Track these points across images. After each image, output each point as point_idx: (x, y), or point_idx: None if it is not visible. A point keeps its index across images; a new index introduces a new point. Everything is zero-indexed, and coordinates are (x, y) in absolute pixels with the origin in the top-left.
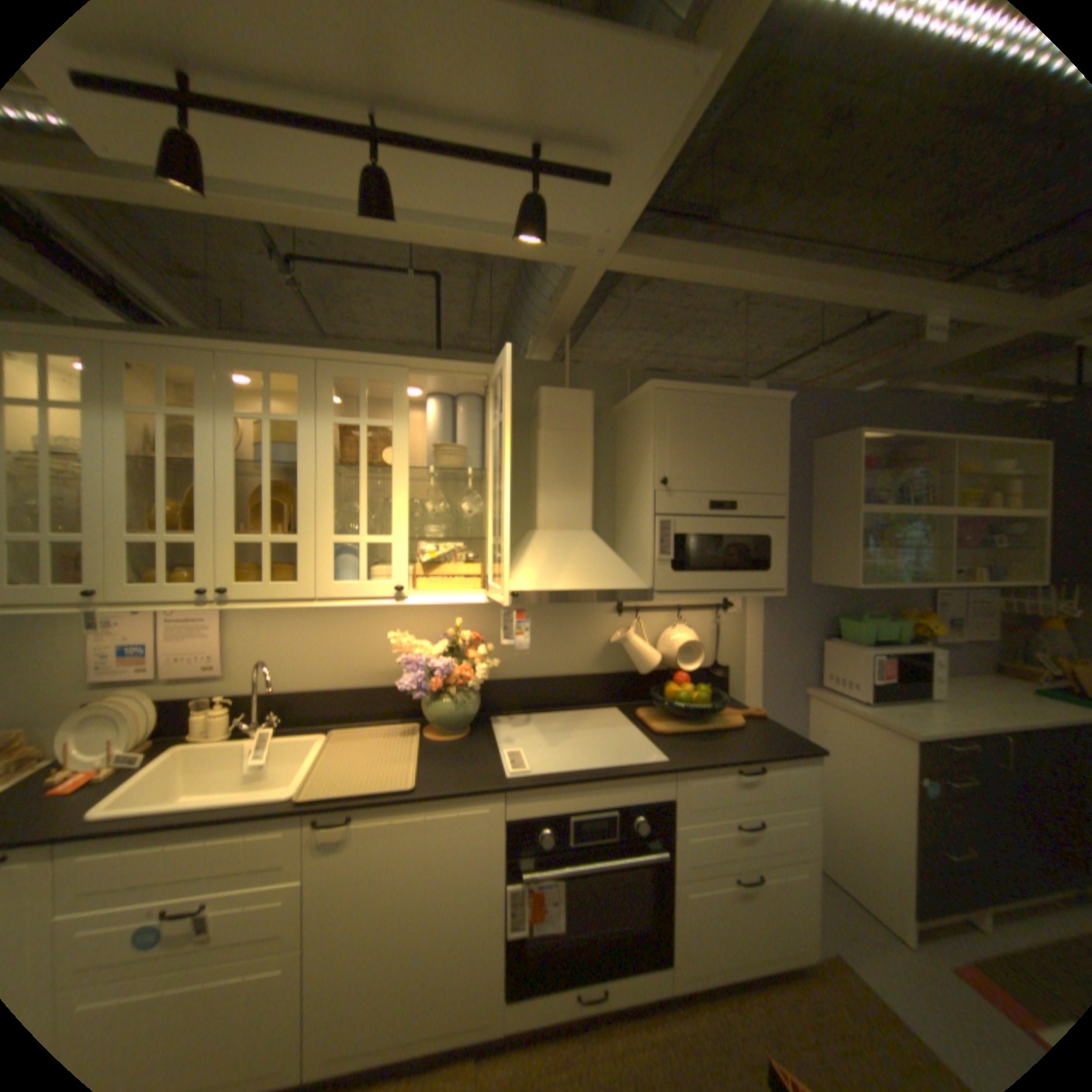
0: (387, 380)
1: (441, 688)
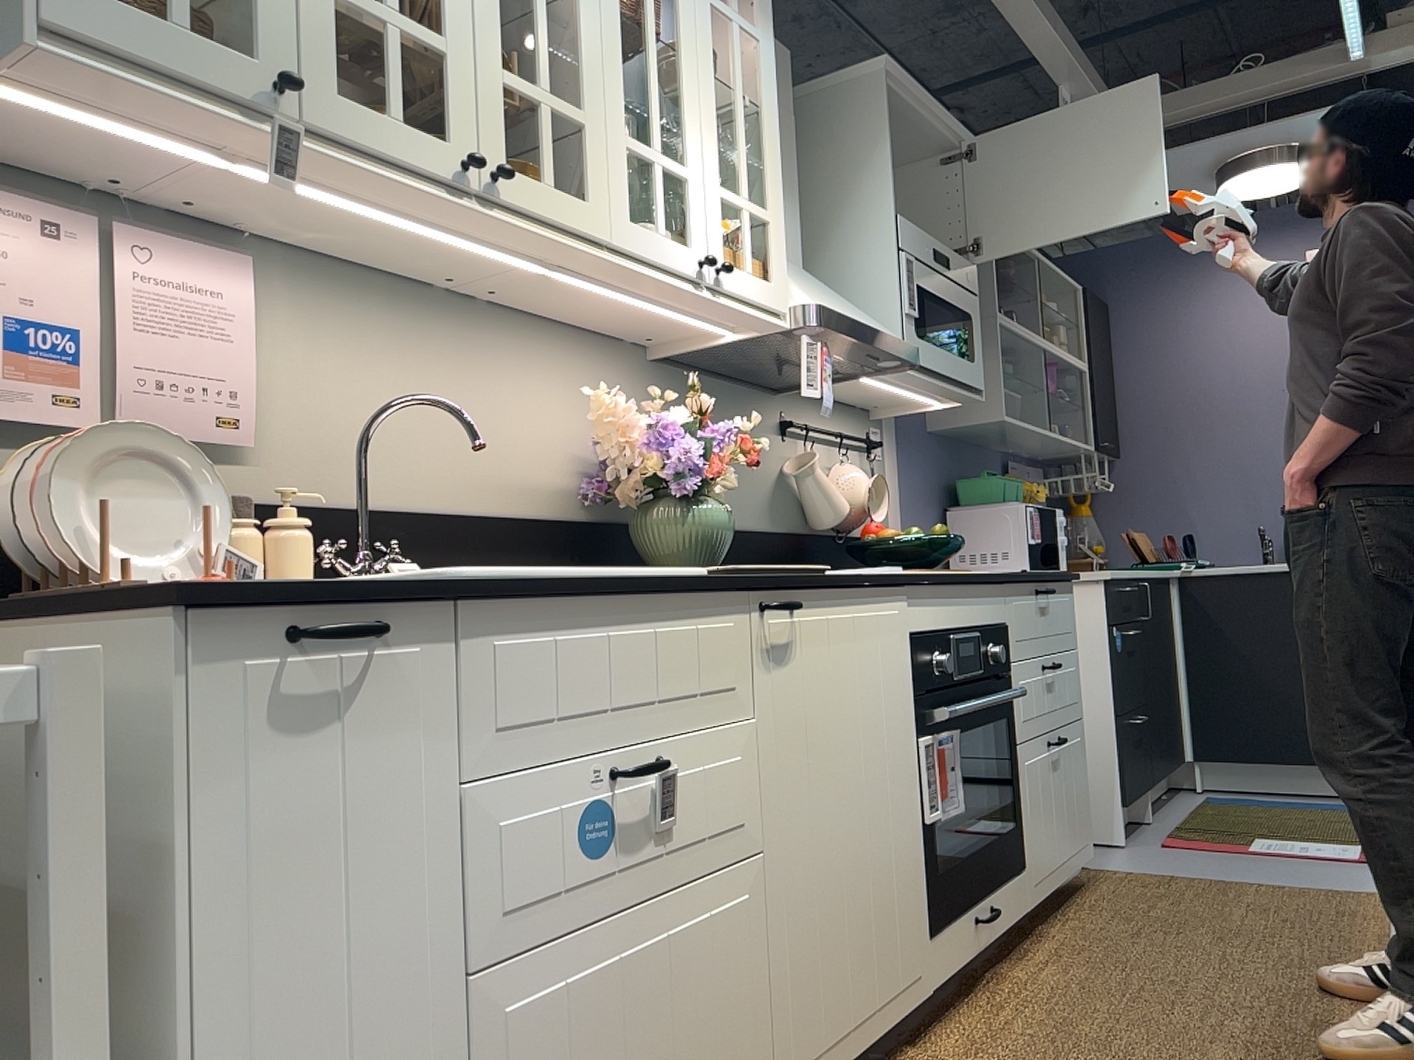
0: None
1: (711, 479)
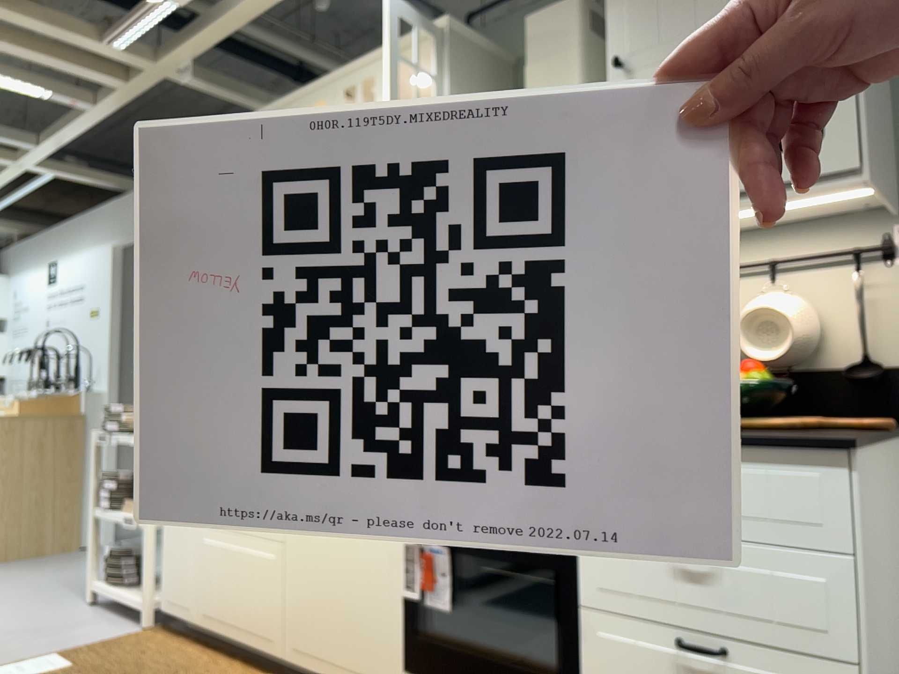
0: (371, 76)
1: None
